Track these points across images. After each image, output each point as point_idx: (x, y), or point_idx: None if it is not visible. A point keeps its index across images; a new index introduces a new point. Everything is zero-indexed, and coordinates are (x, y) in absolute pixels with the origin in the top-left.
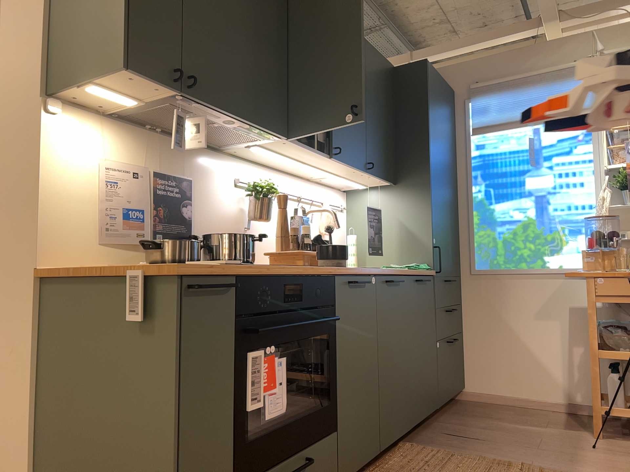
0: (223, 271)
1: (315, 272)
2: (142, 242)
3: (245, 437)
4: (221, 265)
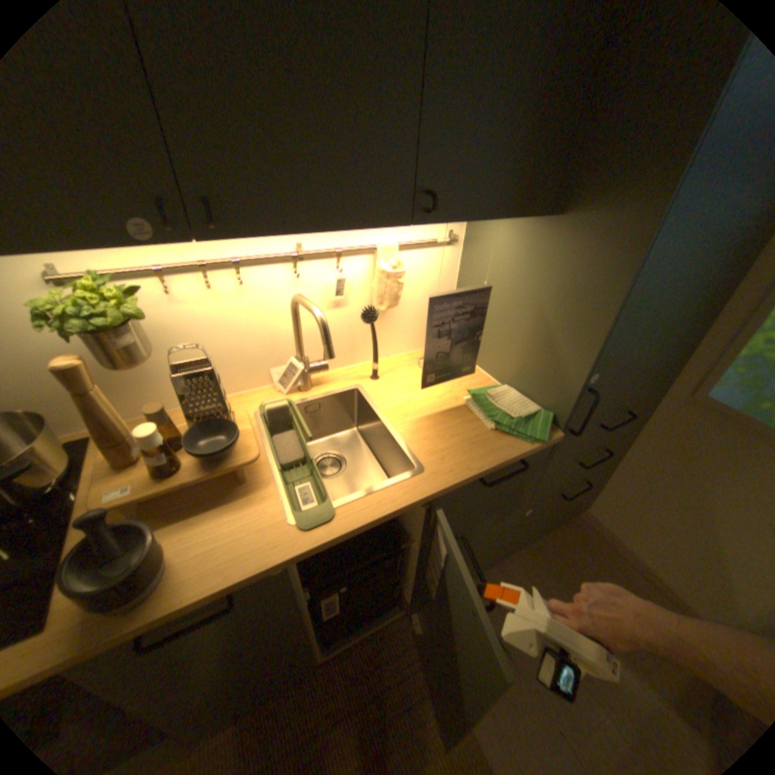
0: None
1: None
2: None
3: None
4: None
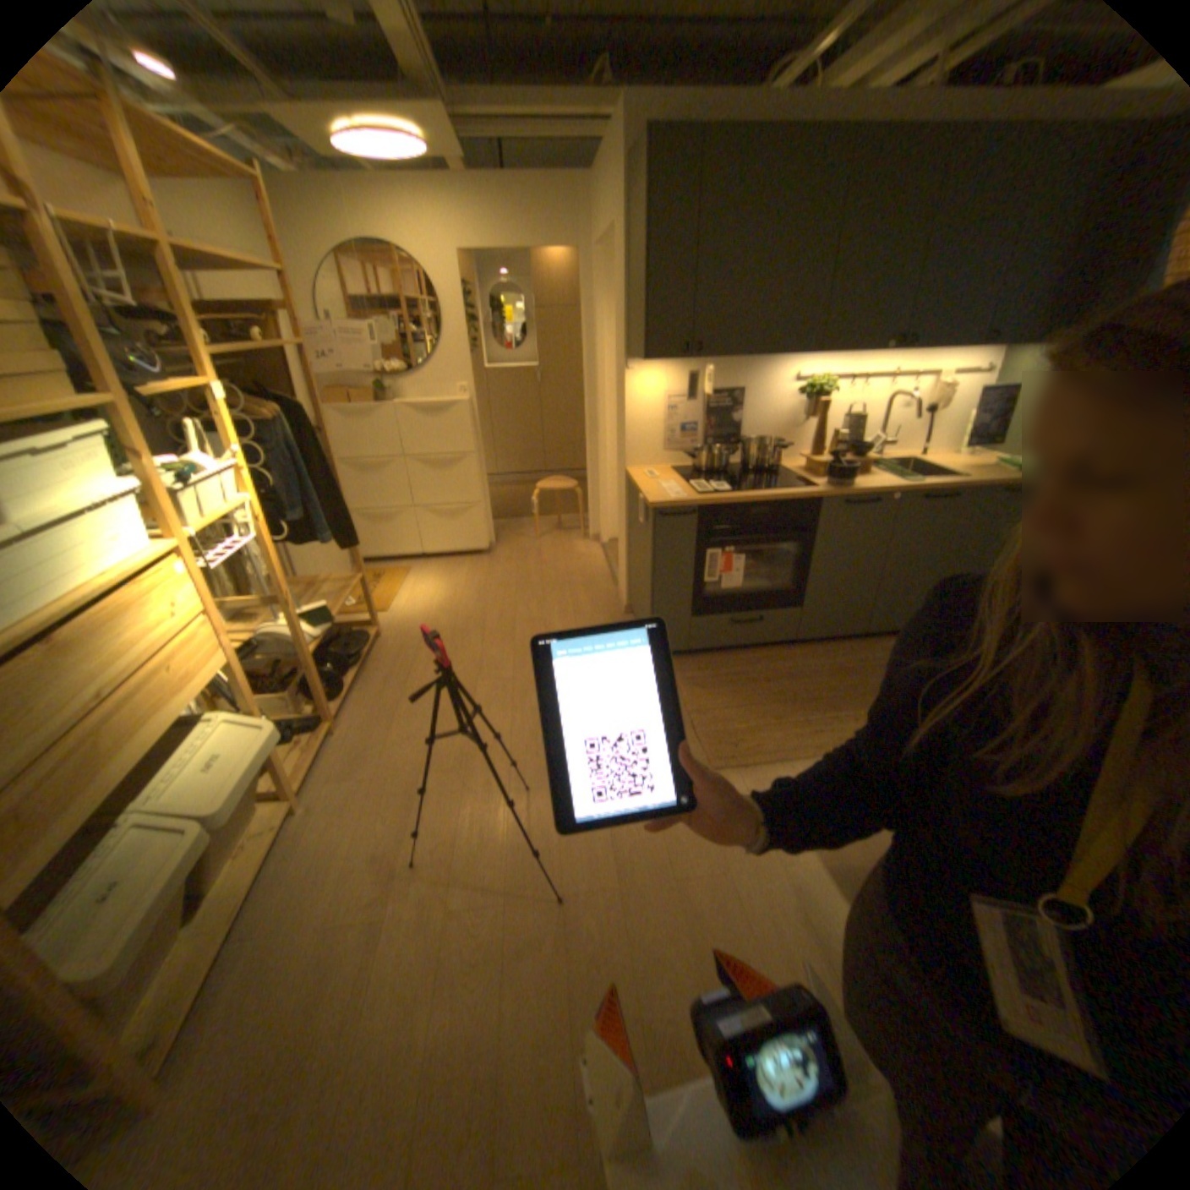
0: (685, 505)
1: (792, 495)
2: (683, 454)
3: (709, 593)
4: (695, 495)
